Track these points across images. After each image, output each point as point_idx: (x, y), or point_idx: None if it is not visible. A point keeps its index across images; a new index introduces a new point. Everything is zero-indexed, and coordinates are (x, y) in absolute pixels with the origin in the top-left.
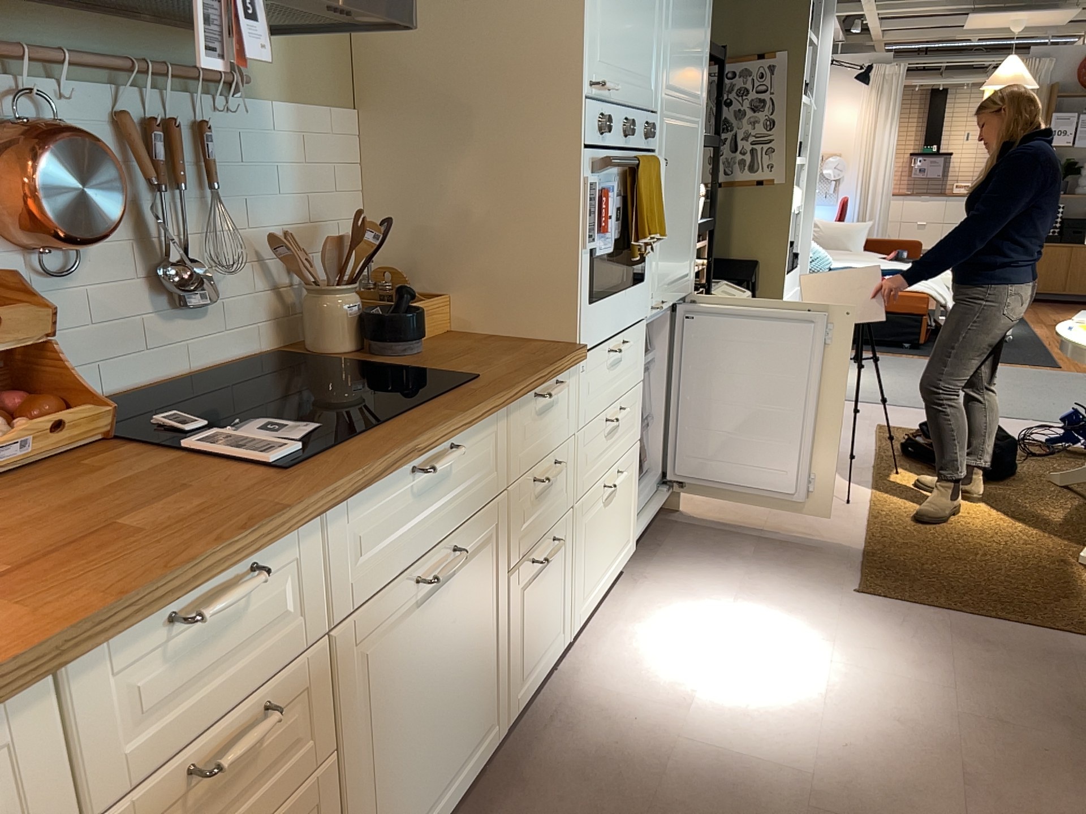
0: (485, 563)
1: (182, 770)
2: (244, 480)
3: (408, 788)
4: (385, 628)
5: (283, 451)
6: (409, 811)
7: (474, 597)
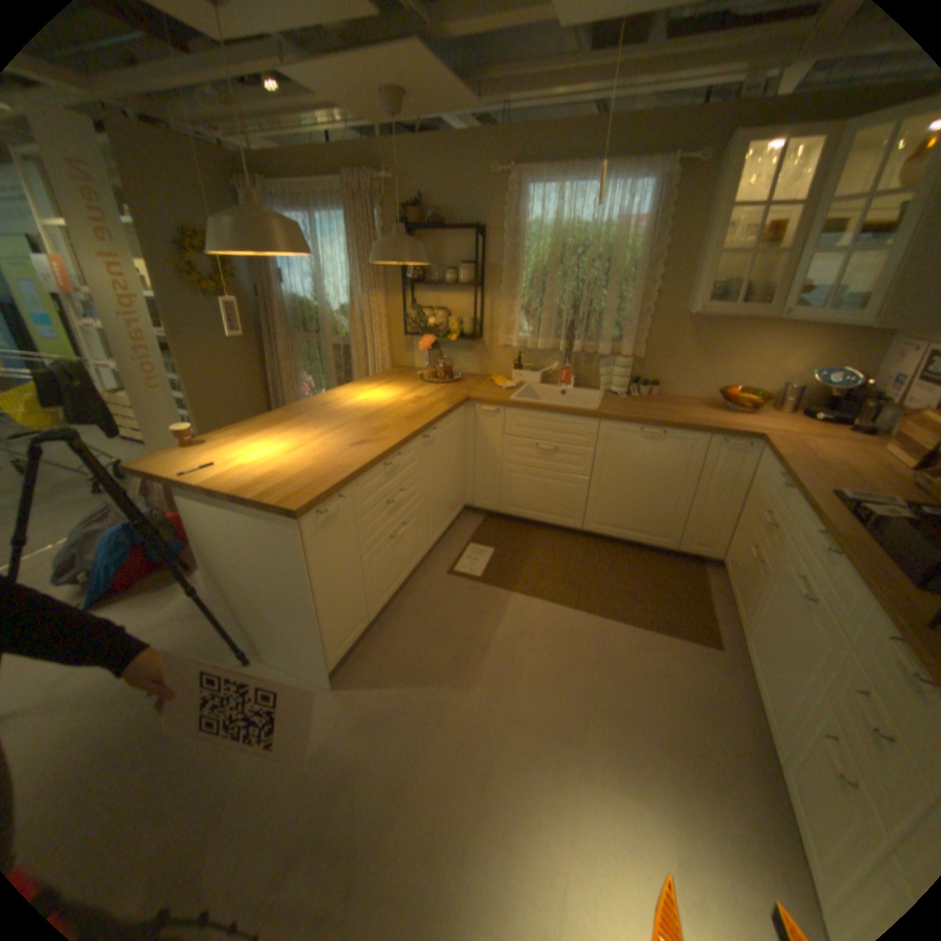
0: (822, 651)
1: (771, 511)
2: (836, 488)
3: (767, 645)
4: (795, 574)
5: (854, 499)
6: (763, 653)
7: (811, 650)
